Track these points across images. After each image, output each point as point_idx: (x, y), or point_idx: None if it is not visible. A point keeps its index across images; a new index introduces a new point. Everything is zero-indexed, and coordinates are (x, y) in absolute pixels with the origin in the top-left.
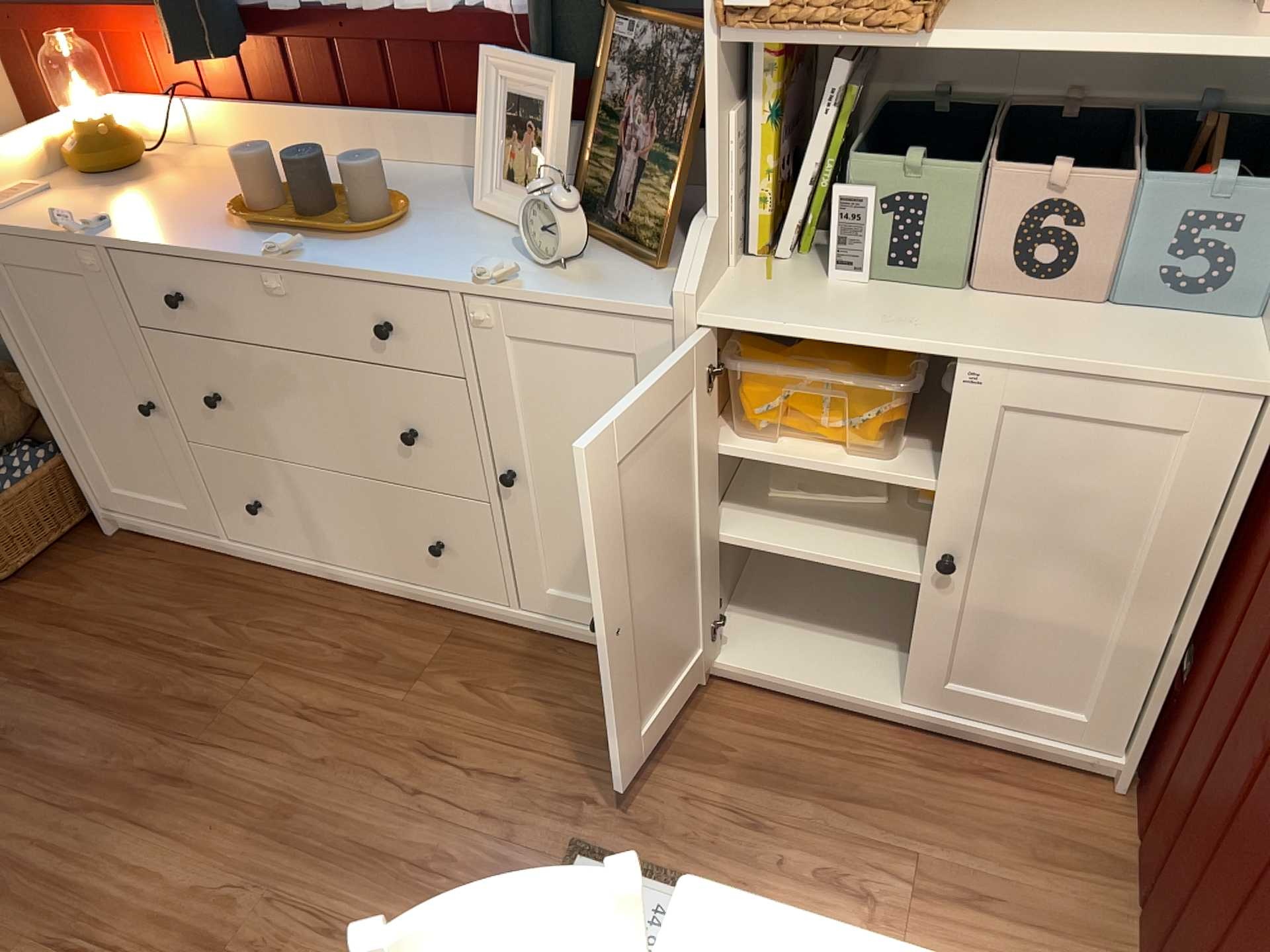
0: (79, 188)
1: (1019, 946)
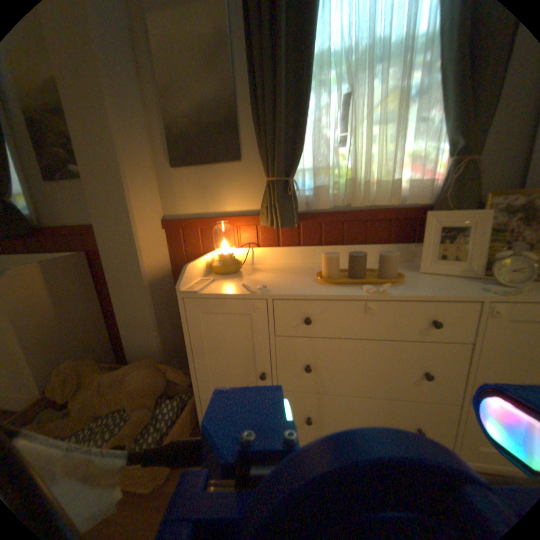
0: (208, 278)
1: None
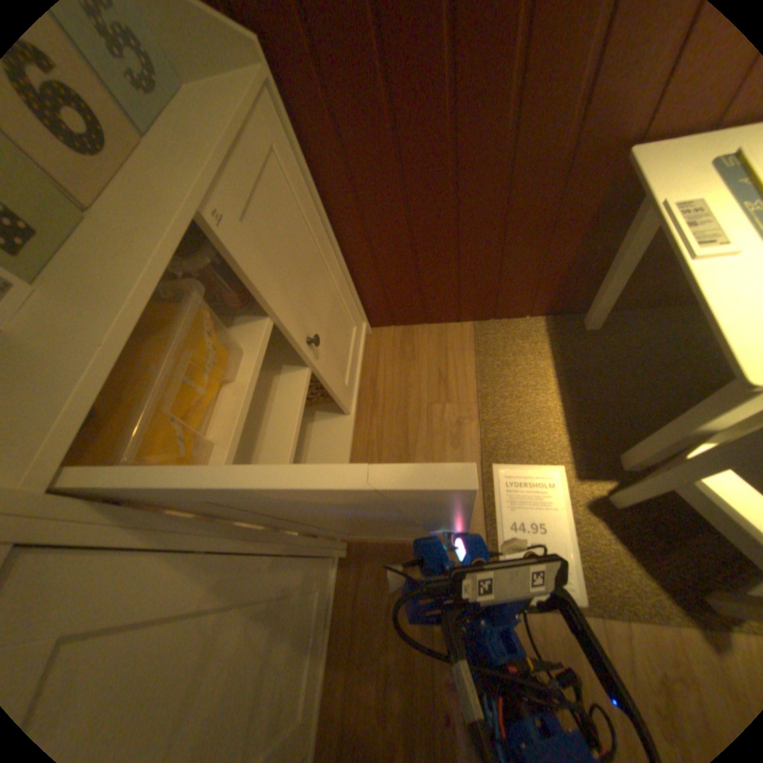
0: None
1: (461, 357)
